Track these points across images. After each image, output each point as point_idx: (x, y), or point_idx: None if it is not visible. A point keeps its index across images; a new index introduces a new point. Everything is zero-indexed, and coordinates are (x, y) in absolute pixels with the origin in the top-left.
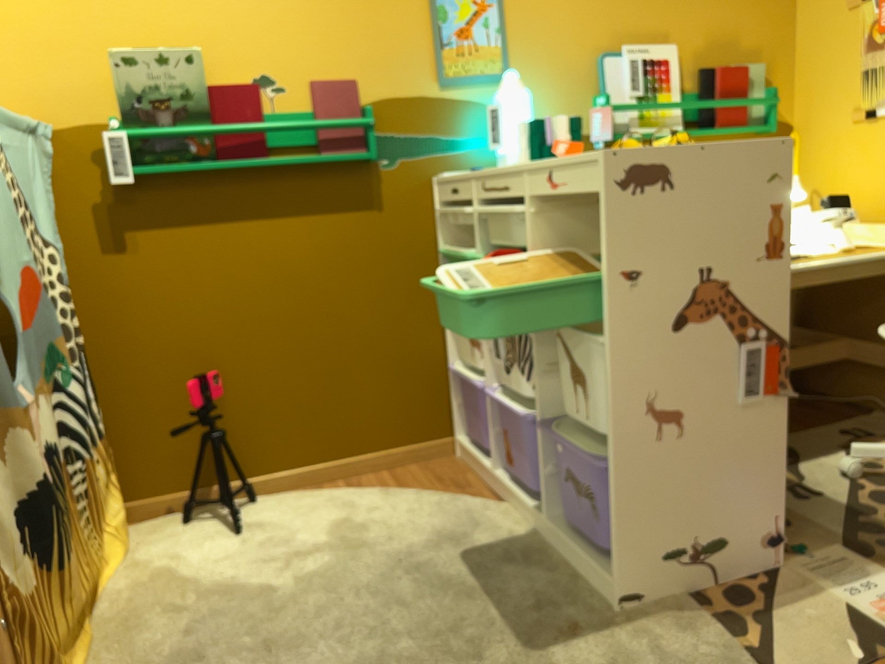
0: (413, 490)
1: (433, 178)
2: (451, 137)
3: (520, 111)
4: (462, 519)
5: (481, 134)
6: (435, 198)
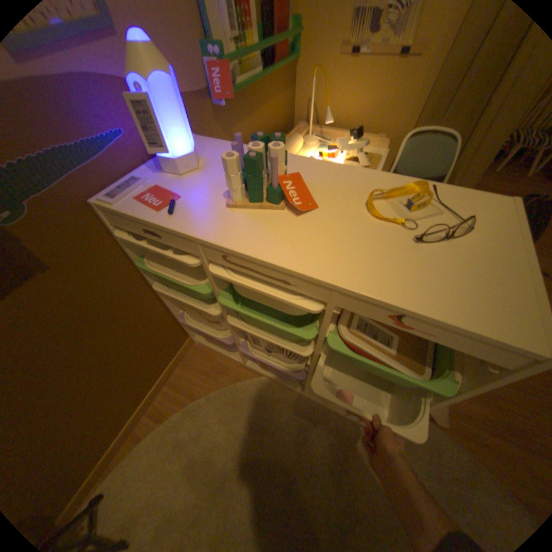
0: (200, 395)
1: (90, 203)
2: (81, 138)
3: (175, 101)
4: (252, 407)
5: (115, 122)
6: (105, 222)
